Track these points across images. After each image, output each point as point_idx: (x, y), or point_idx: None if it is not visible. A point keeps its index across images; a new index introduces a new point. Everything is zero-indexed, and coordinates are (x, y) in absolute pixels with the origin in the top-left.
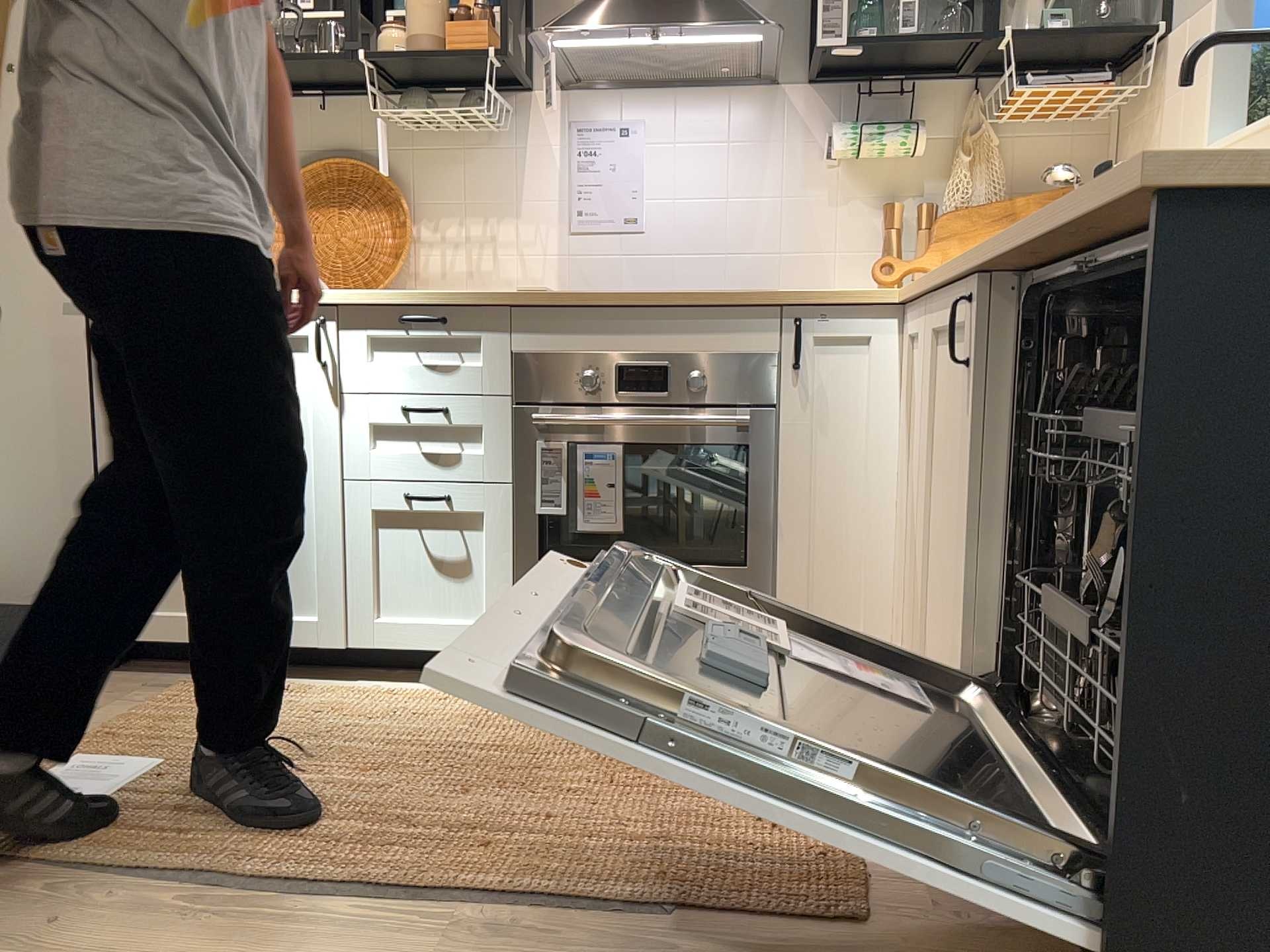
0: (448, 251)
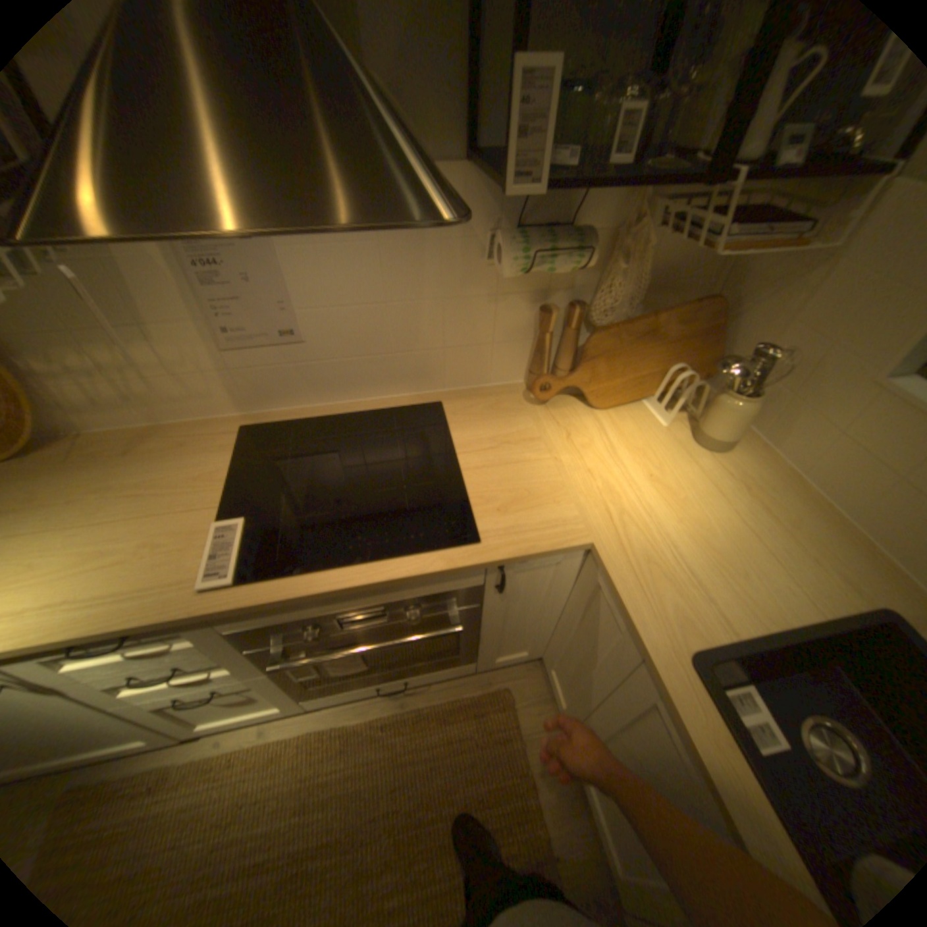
0: (82, 377)
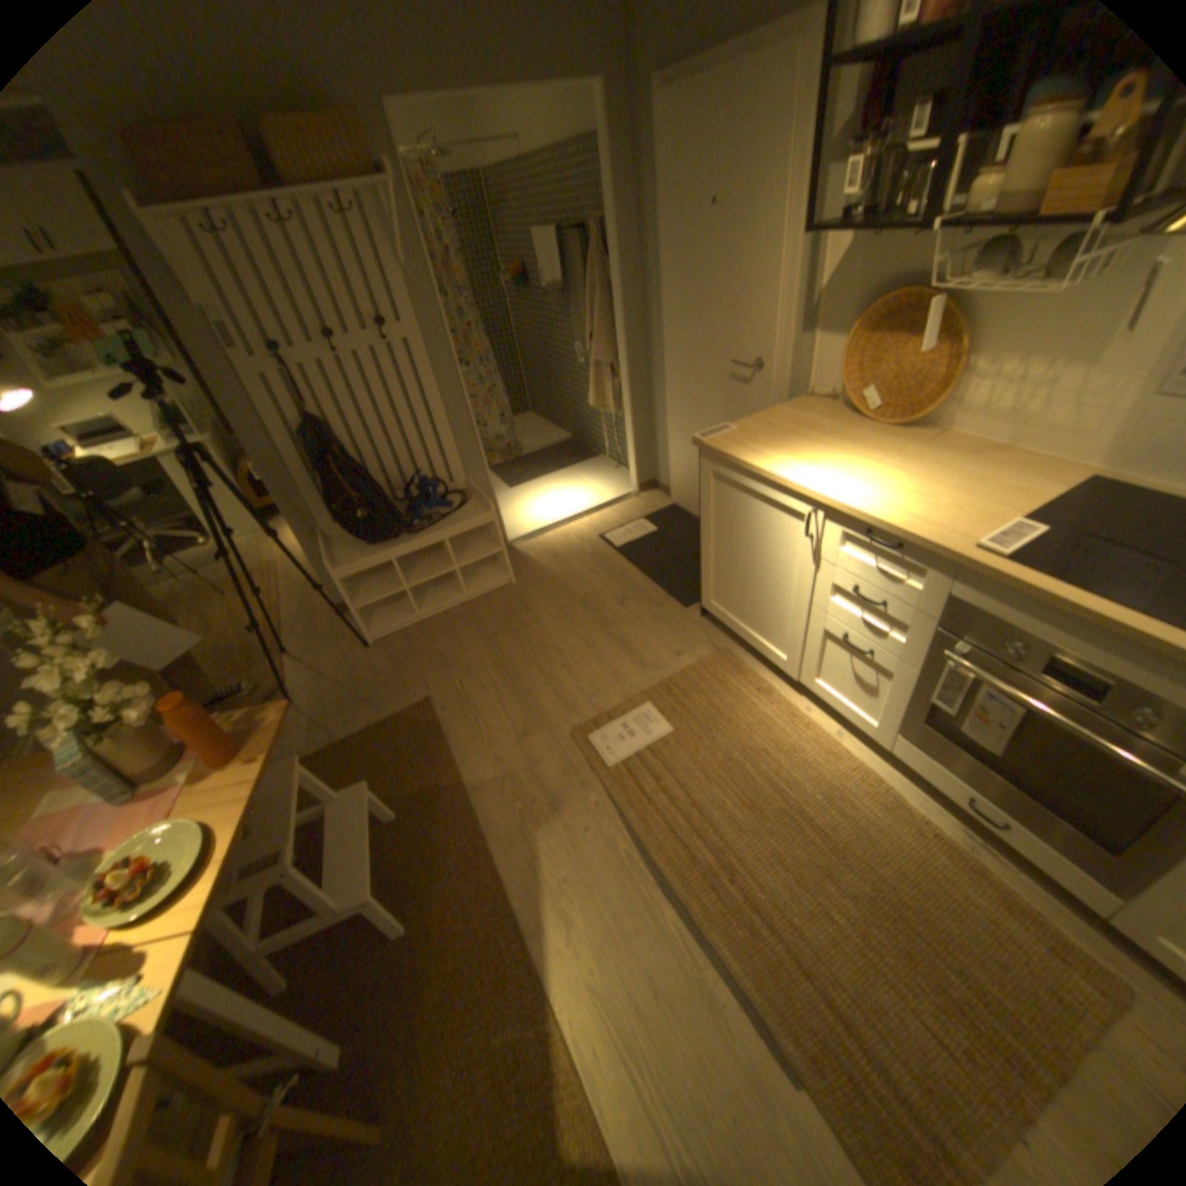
0: (1001, 383)
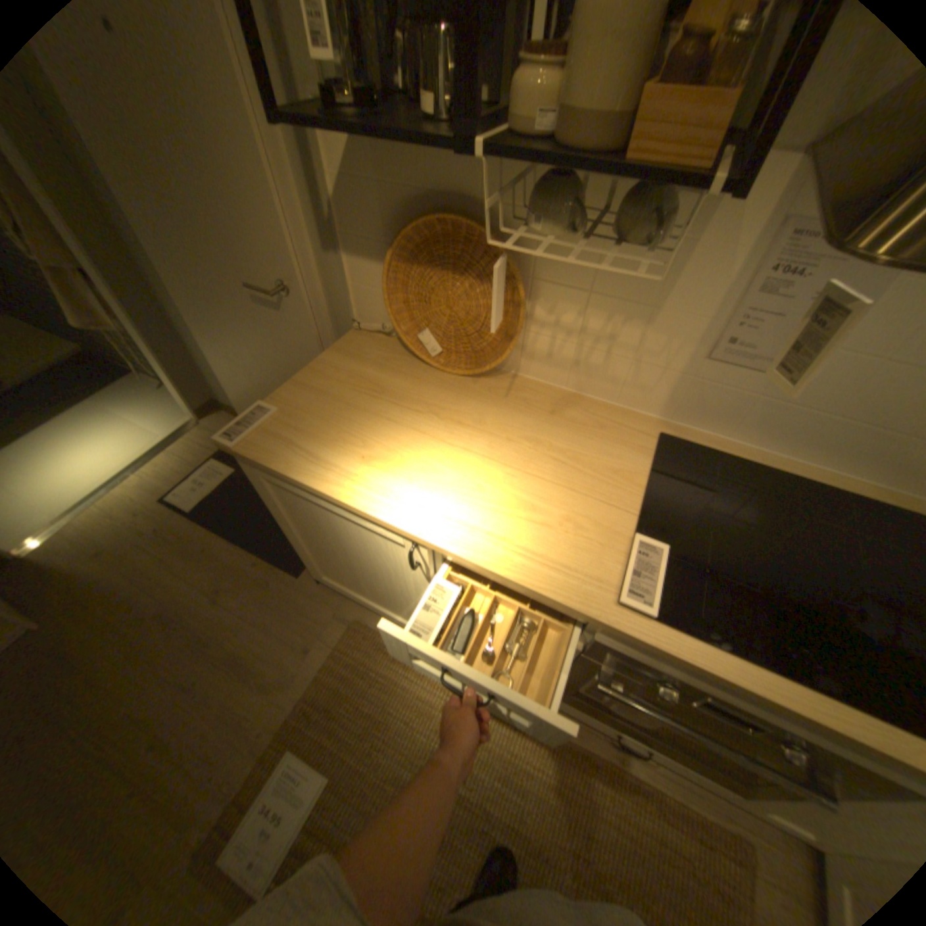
0: (562, 333)
